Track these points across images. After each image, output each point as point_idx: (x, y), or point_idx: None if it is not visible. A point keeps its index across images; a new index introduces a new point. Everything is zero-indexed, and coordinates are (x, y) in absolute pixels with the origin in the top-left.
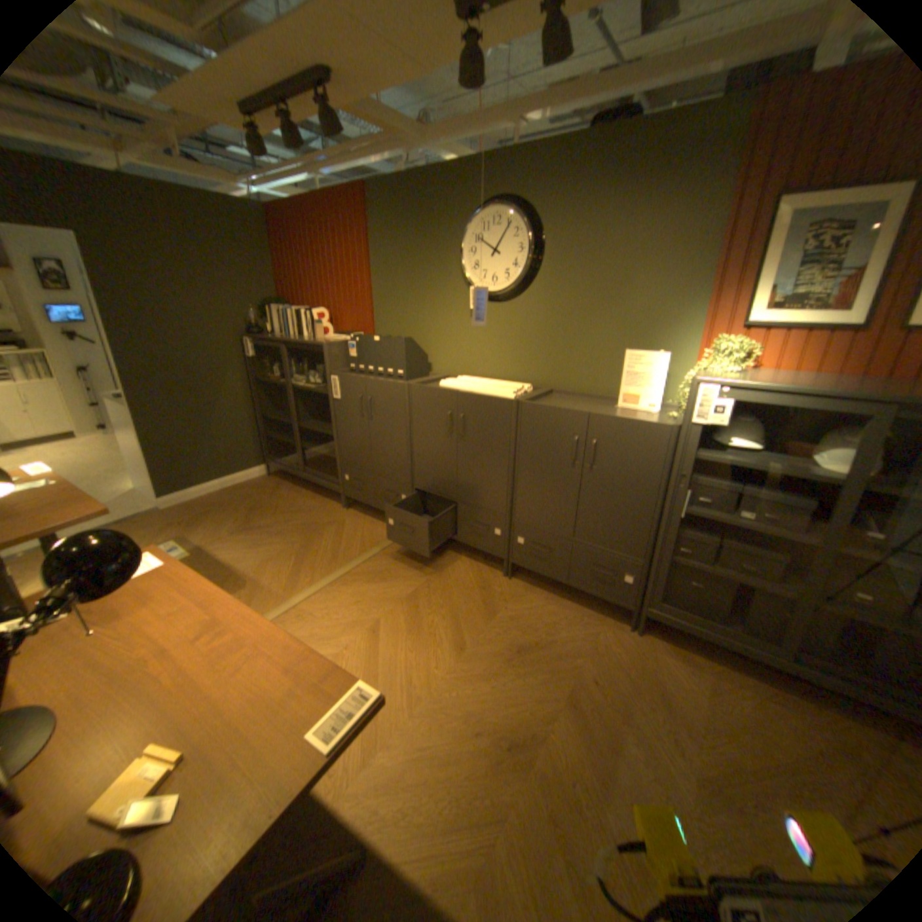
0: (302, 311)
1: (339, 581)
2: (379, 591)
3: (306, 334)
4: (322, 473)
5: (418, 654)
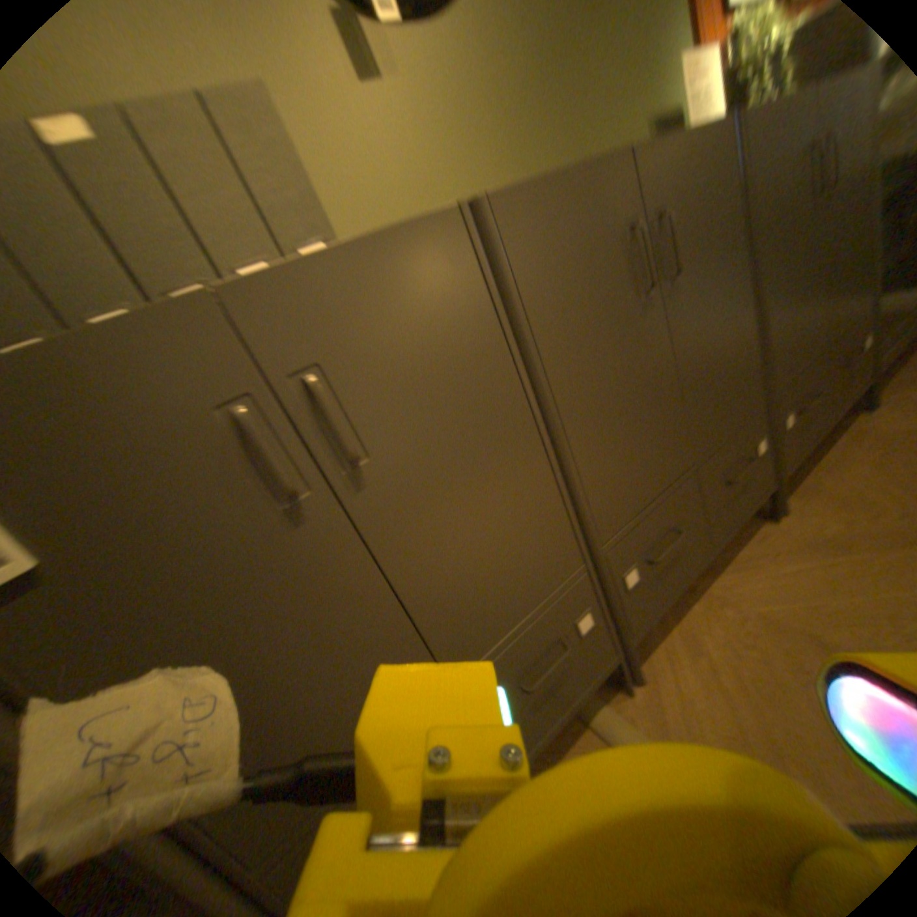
0: None
1: None
2: None
3: None
4: None
5: None
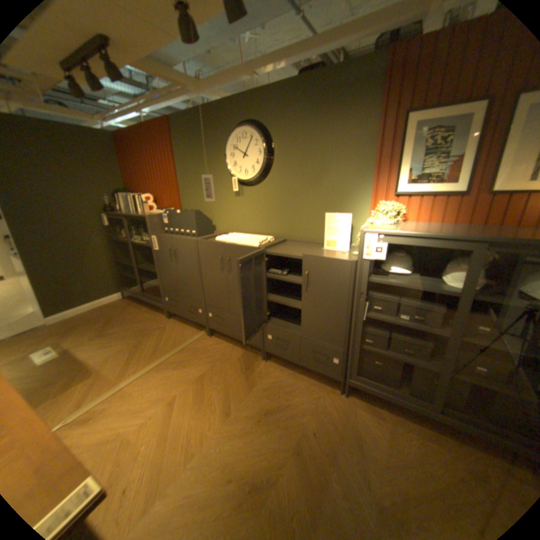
0: (136, 196)
1: (154, 370)
2: (179, 375)
3: (139, 210)
4: (153, 297)
5: (197, 420)
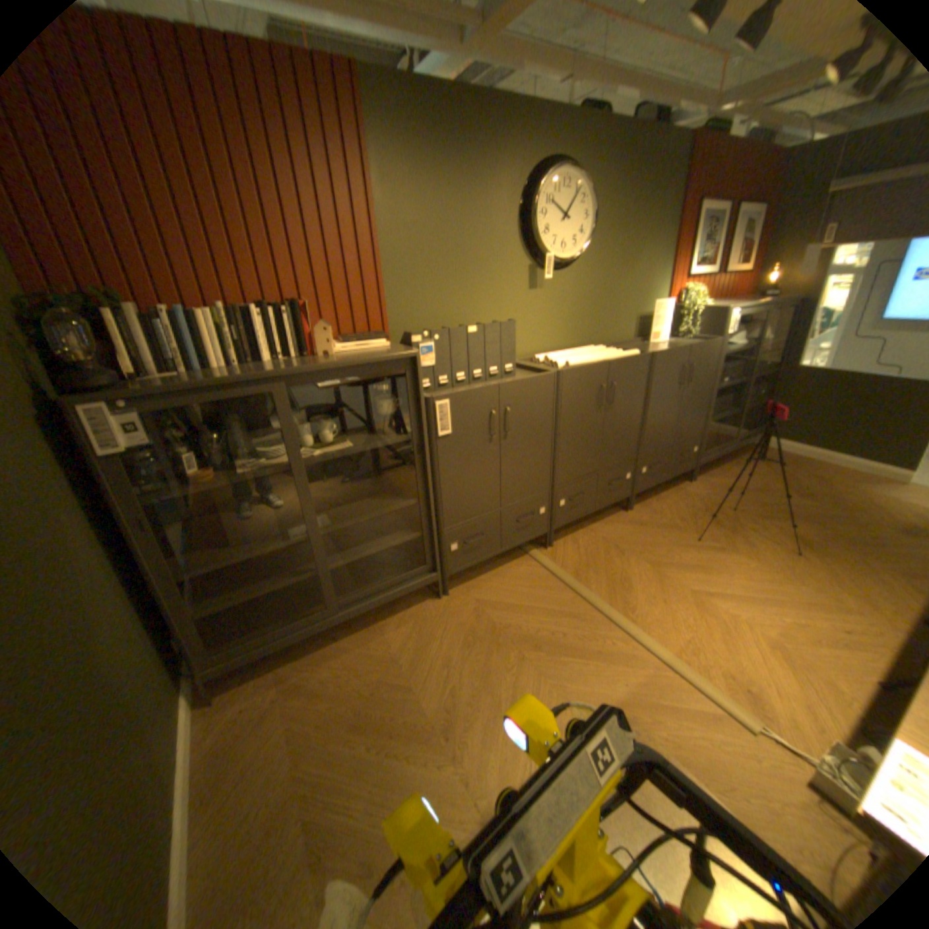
0: (255, 308)
1: (626, 615)
2: (645, 585)
3: (267, 356)
4: (386, 582)
5: (734, 573)
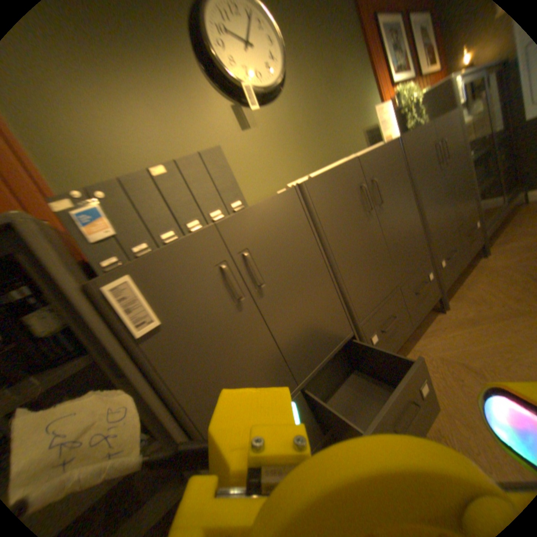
0: None
1: None
2: None
3: None
4: None
5: None
